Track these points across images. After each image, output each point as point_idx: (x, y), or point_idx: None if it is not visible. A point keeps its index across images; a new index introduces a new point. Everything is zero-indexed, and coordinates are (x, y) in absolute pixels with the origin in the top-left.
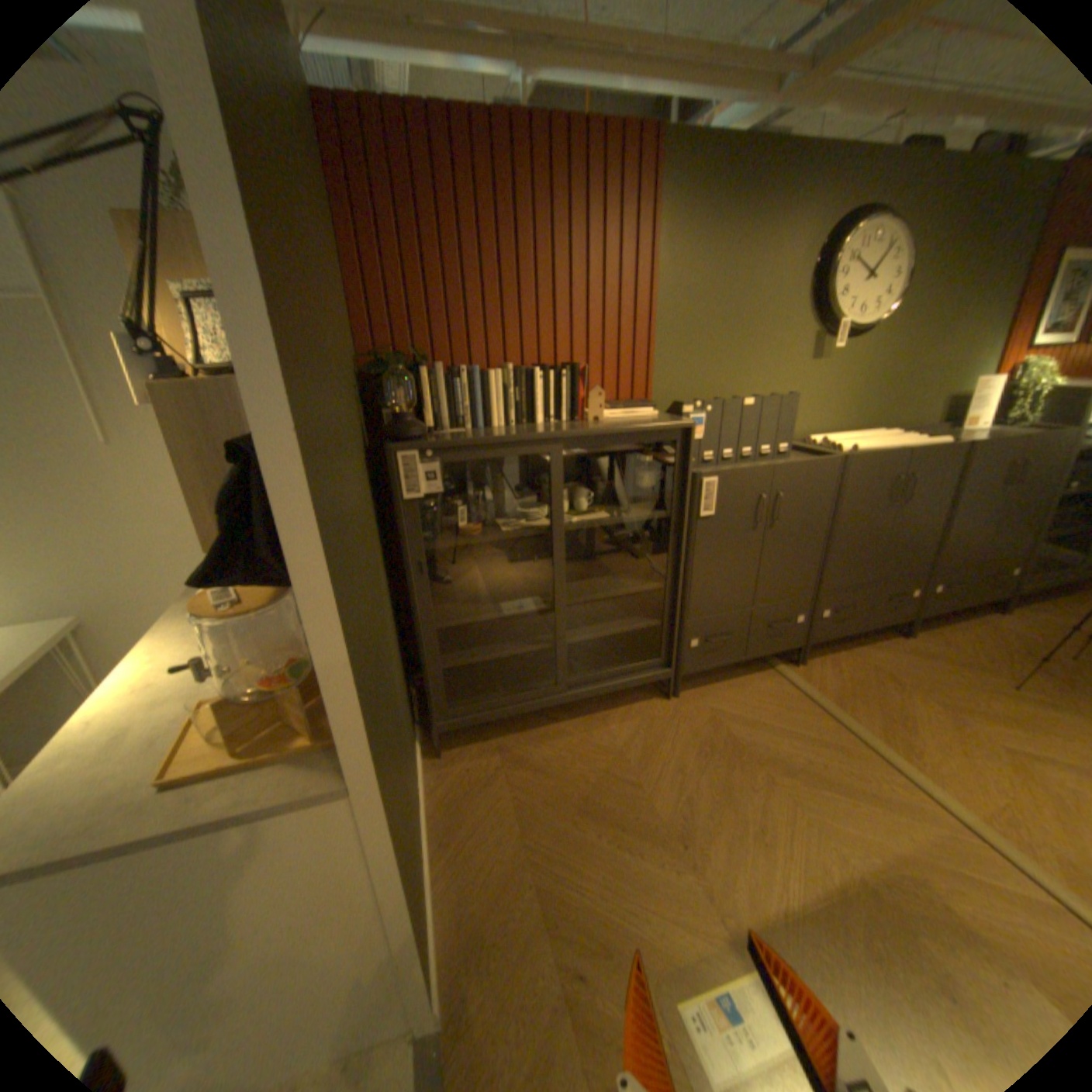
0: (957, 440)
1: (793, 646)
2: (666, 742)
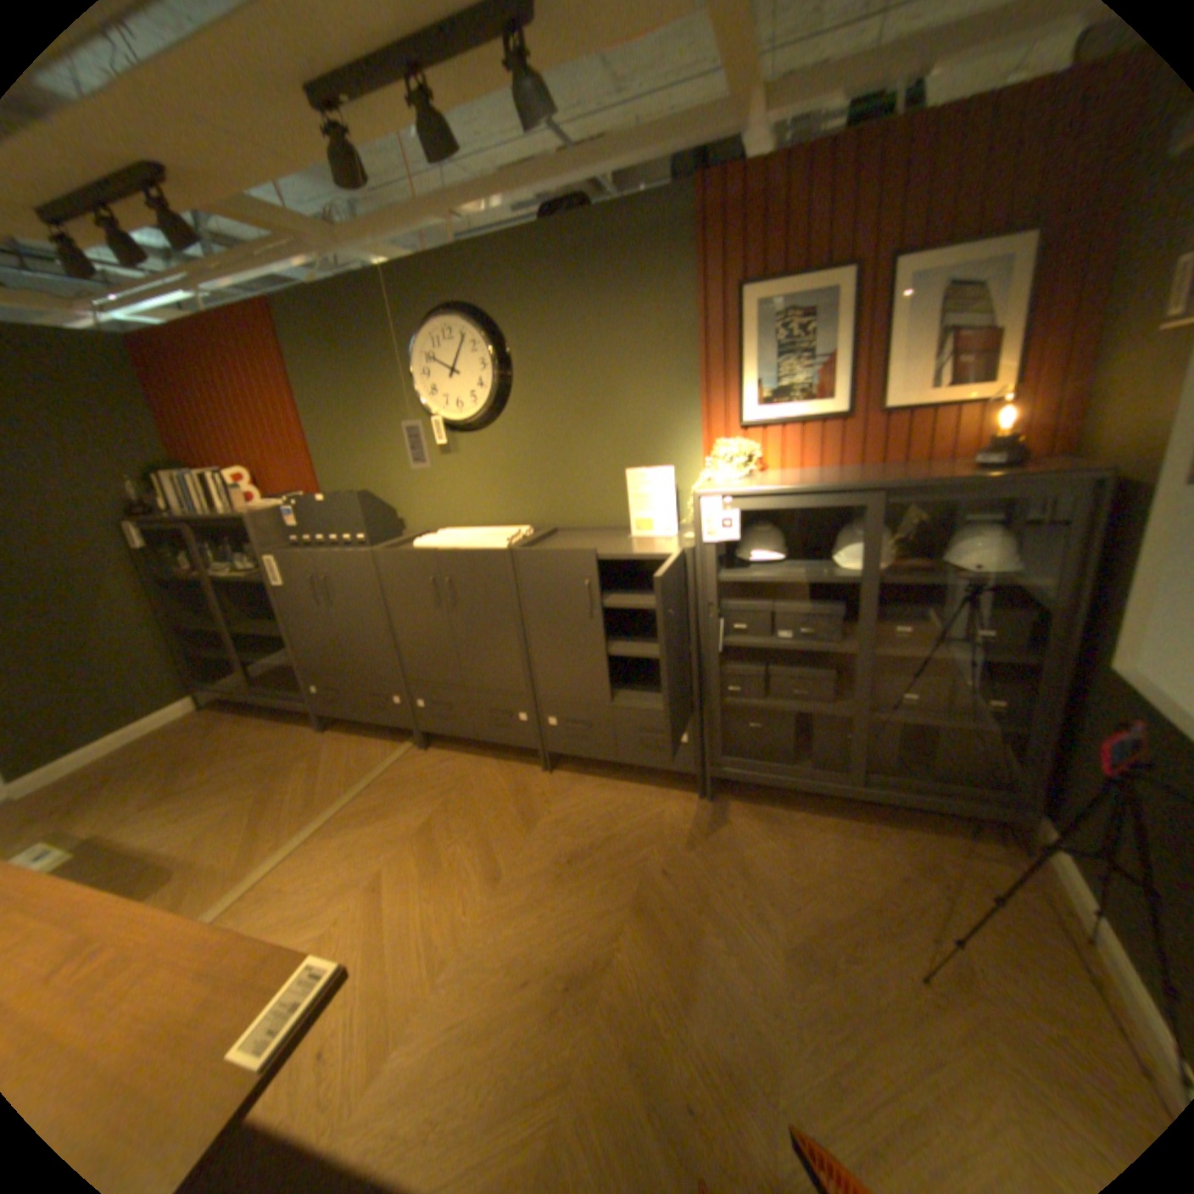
0: (515, 547)
1: (402, 725)
2: (267, 752)
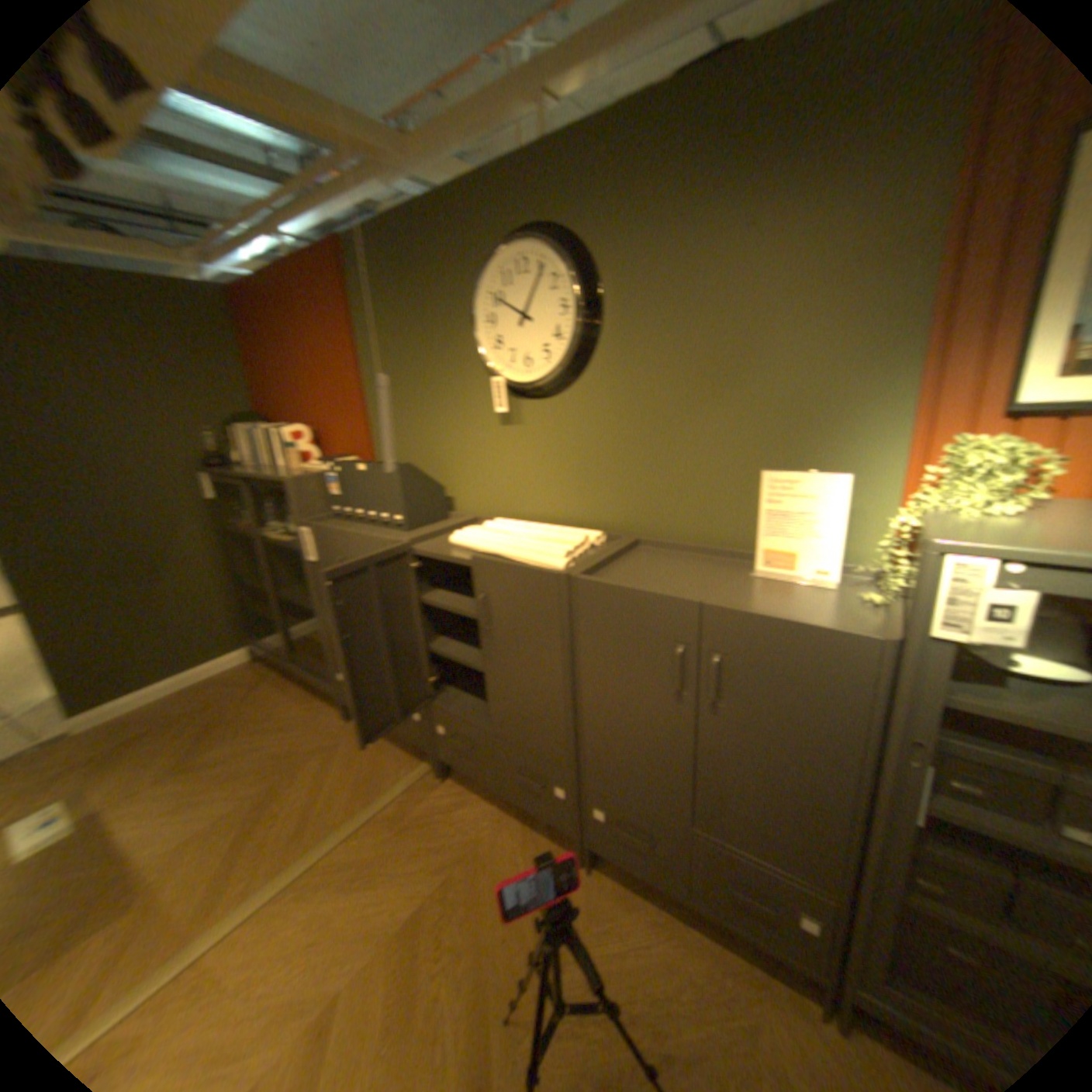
0: (575, 567)
1: (418, 744)
2: (286, 735)
